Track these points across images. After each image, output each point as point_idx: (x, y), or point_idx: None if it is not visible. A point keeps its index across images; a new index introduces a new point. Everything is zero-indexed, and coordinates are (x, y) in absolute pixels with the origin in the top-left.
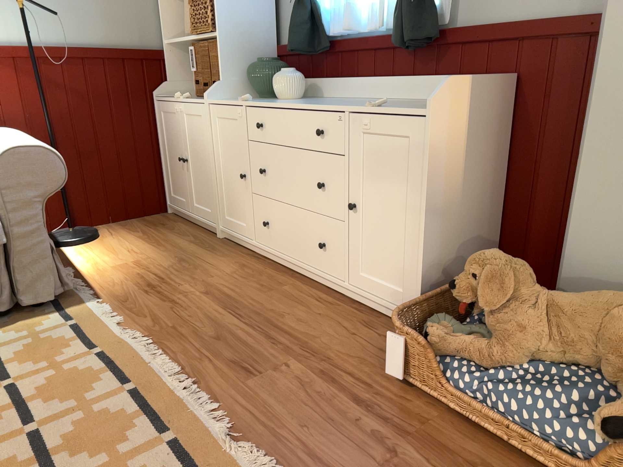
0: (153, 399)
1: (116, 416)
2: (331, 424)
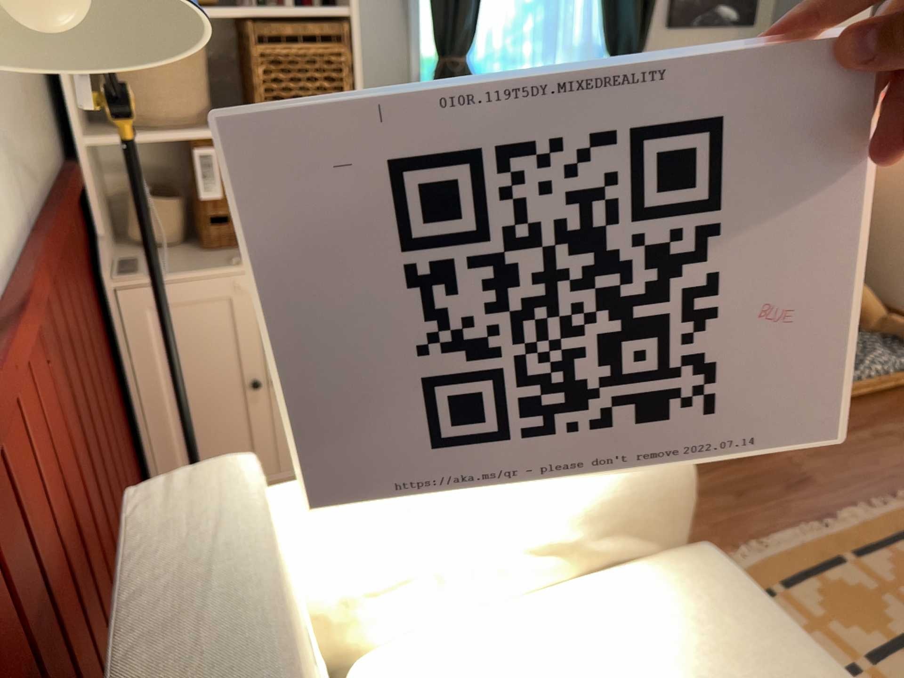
0: (868, 544)
1: (902, 568)
2: (871, 453)
